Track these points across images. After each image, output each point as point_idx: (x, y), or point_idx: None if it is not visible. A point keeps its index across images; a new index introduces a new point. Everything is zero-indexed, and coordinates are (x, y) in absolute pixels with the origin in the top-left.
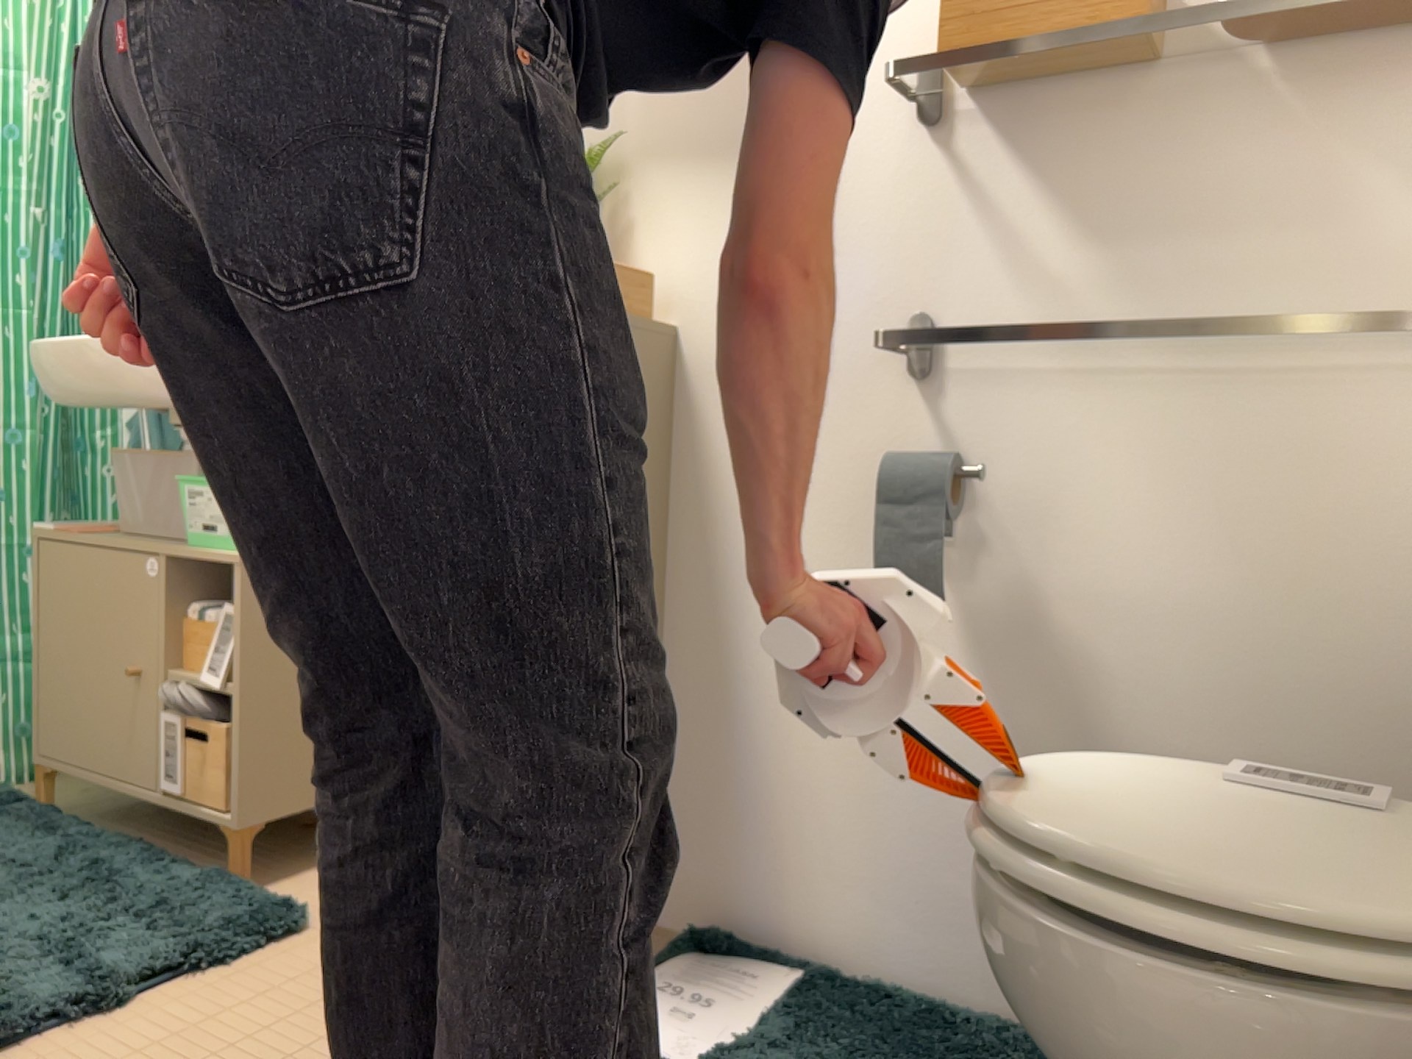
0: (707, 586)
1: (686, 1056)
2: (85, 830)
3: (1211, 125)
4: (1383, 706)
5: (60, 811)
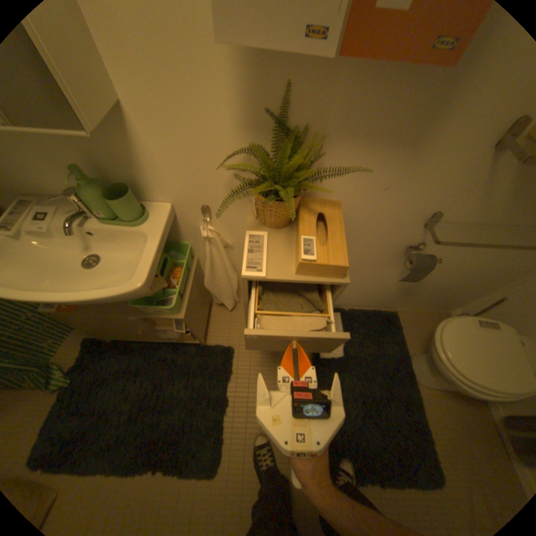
0: None
1: (339, 351)
2: (140, 347)
3: None
4: (483, 277)
5: (119, 341)
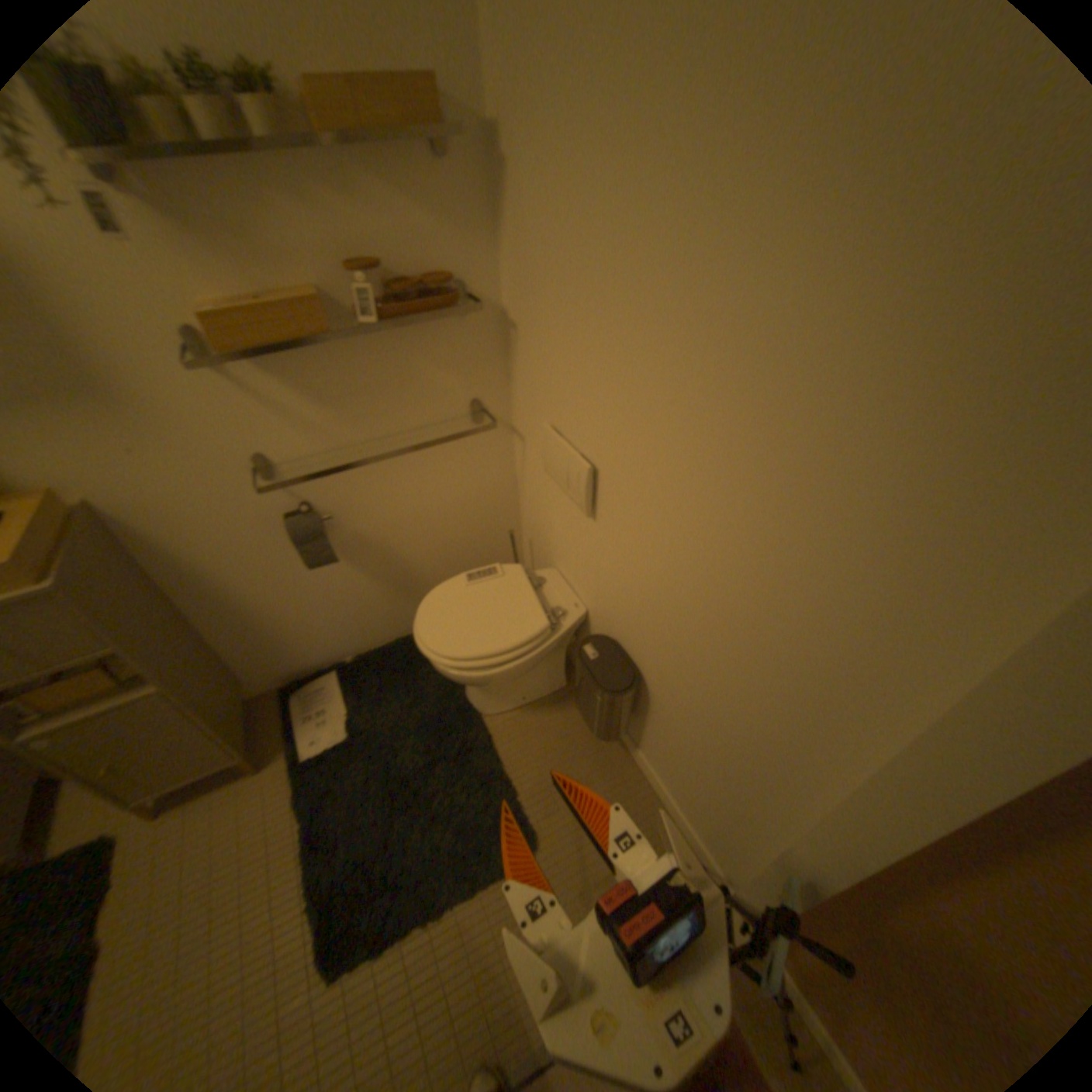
0: (199, 596)
1: (335, 736)
2: None
3: (357, 351)
4: (469, 518)
5: None
